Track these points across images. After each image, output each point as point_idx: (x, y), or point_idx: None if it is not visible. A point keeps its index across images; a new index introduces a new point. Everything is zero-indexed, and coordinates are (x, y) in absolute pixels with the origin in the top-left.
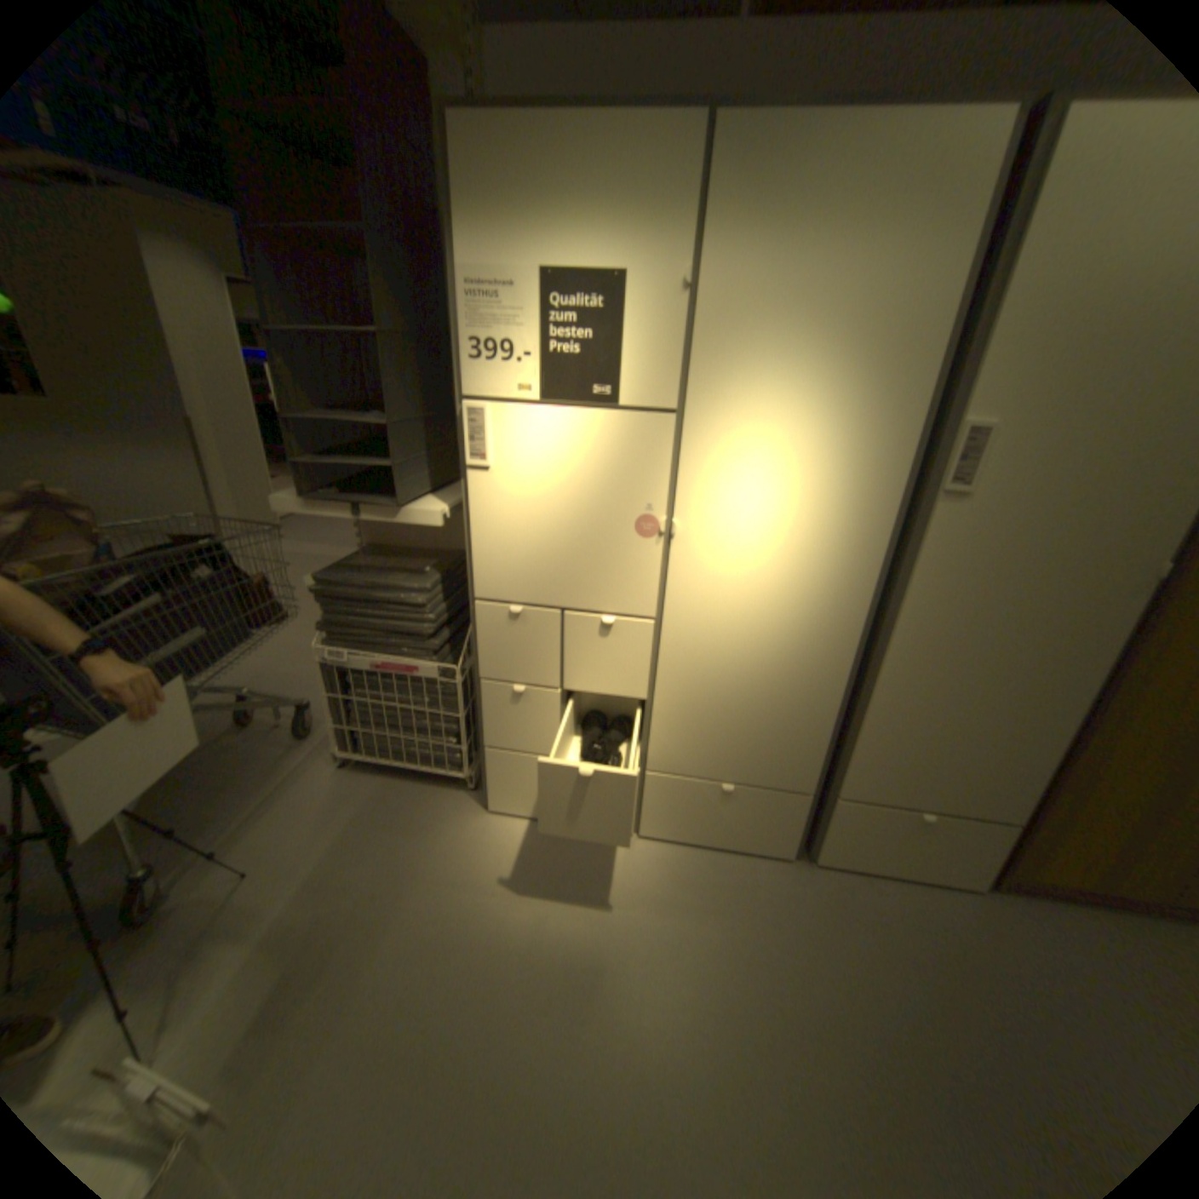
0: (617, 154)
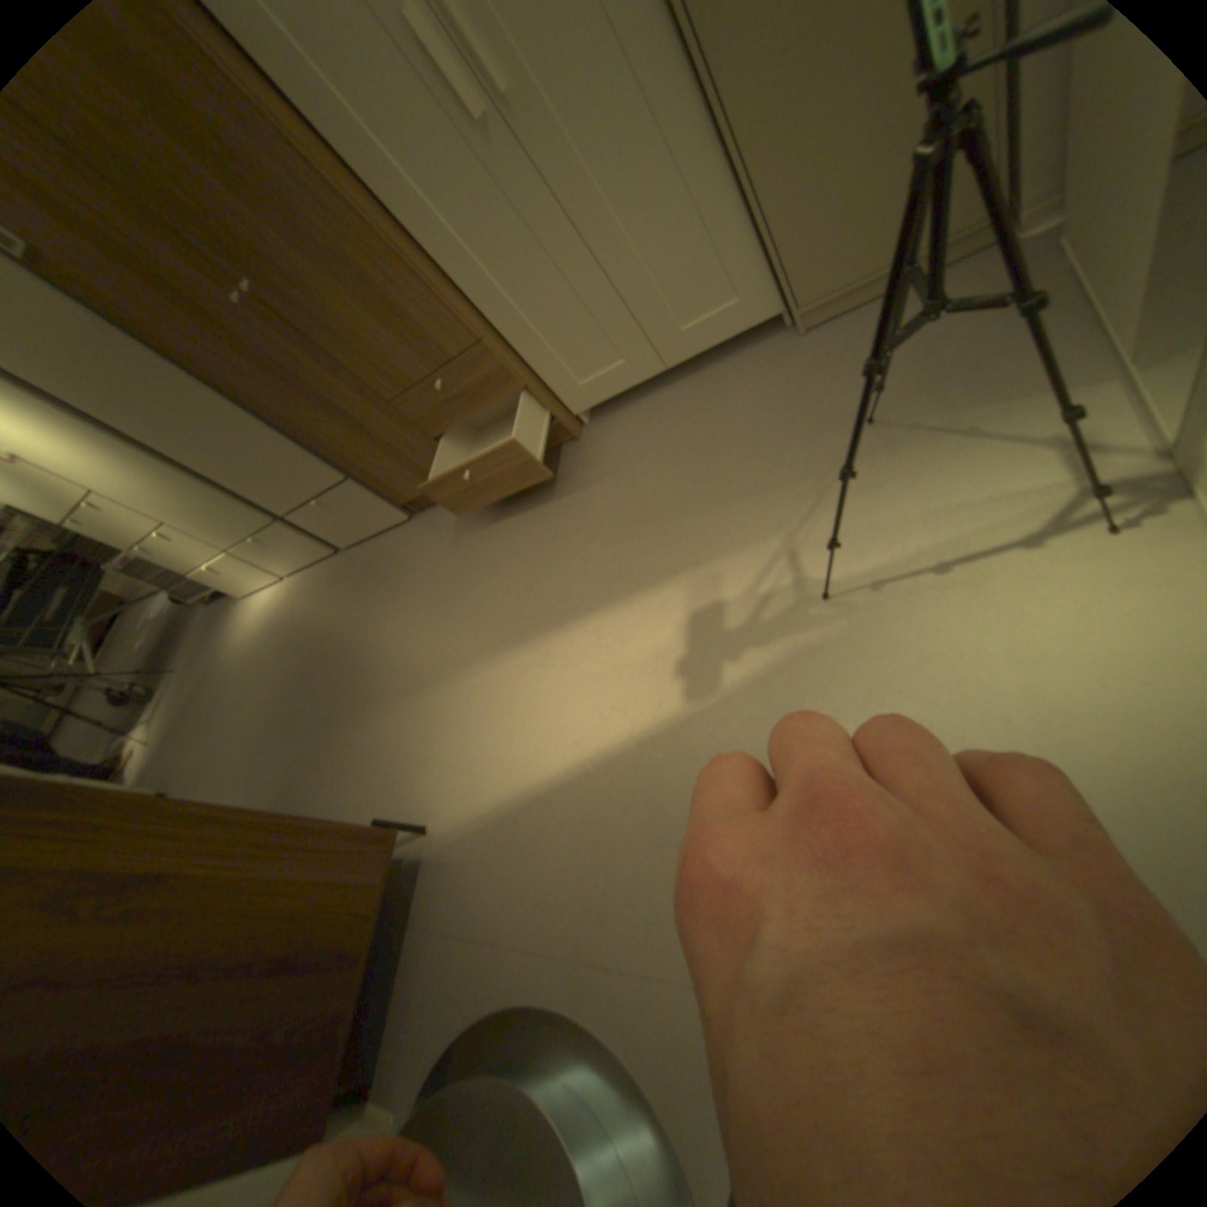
0: None
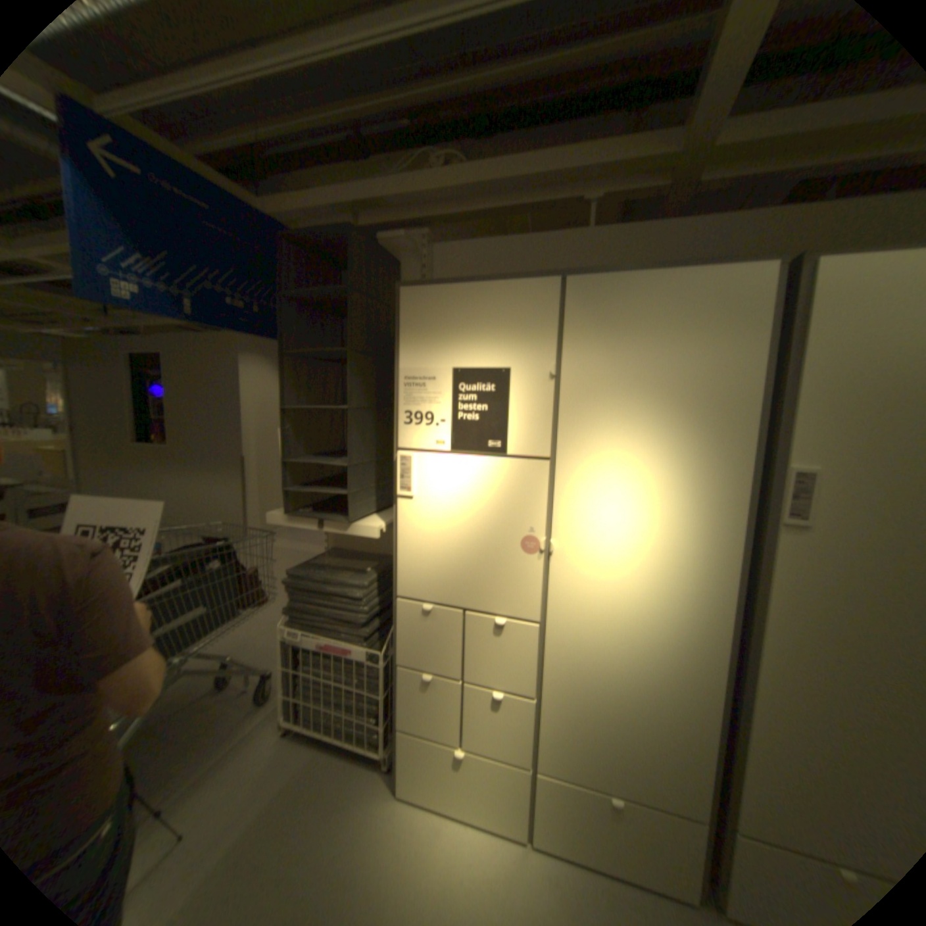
0: (503, 303)
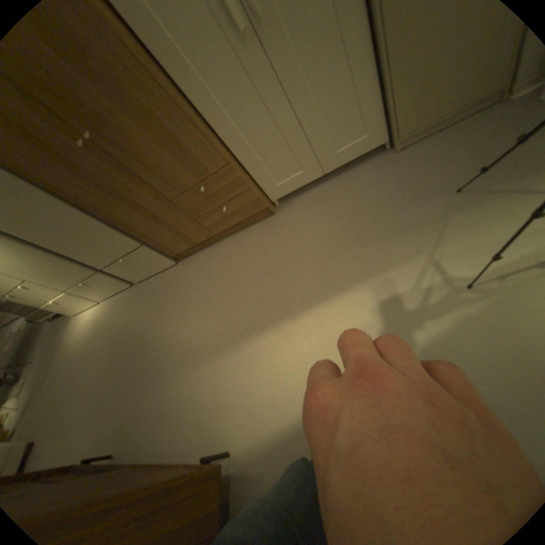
0: None
